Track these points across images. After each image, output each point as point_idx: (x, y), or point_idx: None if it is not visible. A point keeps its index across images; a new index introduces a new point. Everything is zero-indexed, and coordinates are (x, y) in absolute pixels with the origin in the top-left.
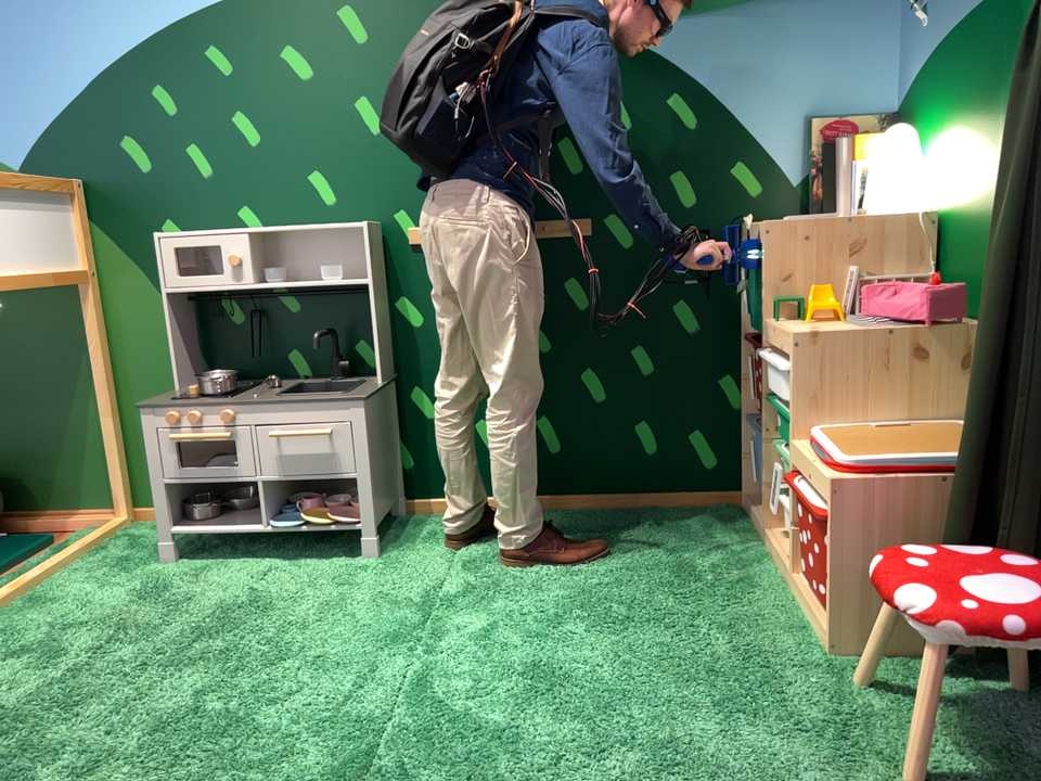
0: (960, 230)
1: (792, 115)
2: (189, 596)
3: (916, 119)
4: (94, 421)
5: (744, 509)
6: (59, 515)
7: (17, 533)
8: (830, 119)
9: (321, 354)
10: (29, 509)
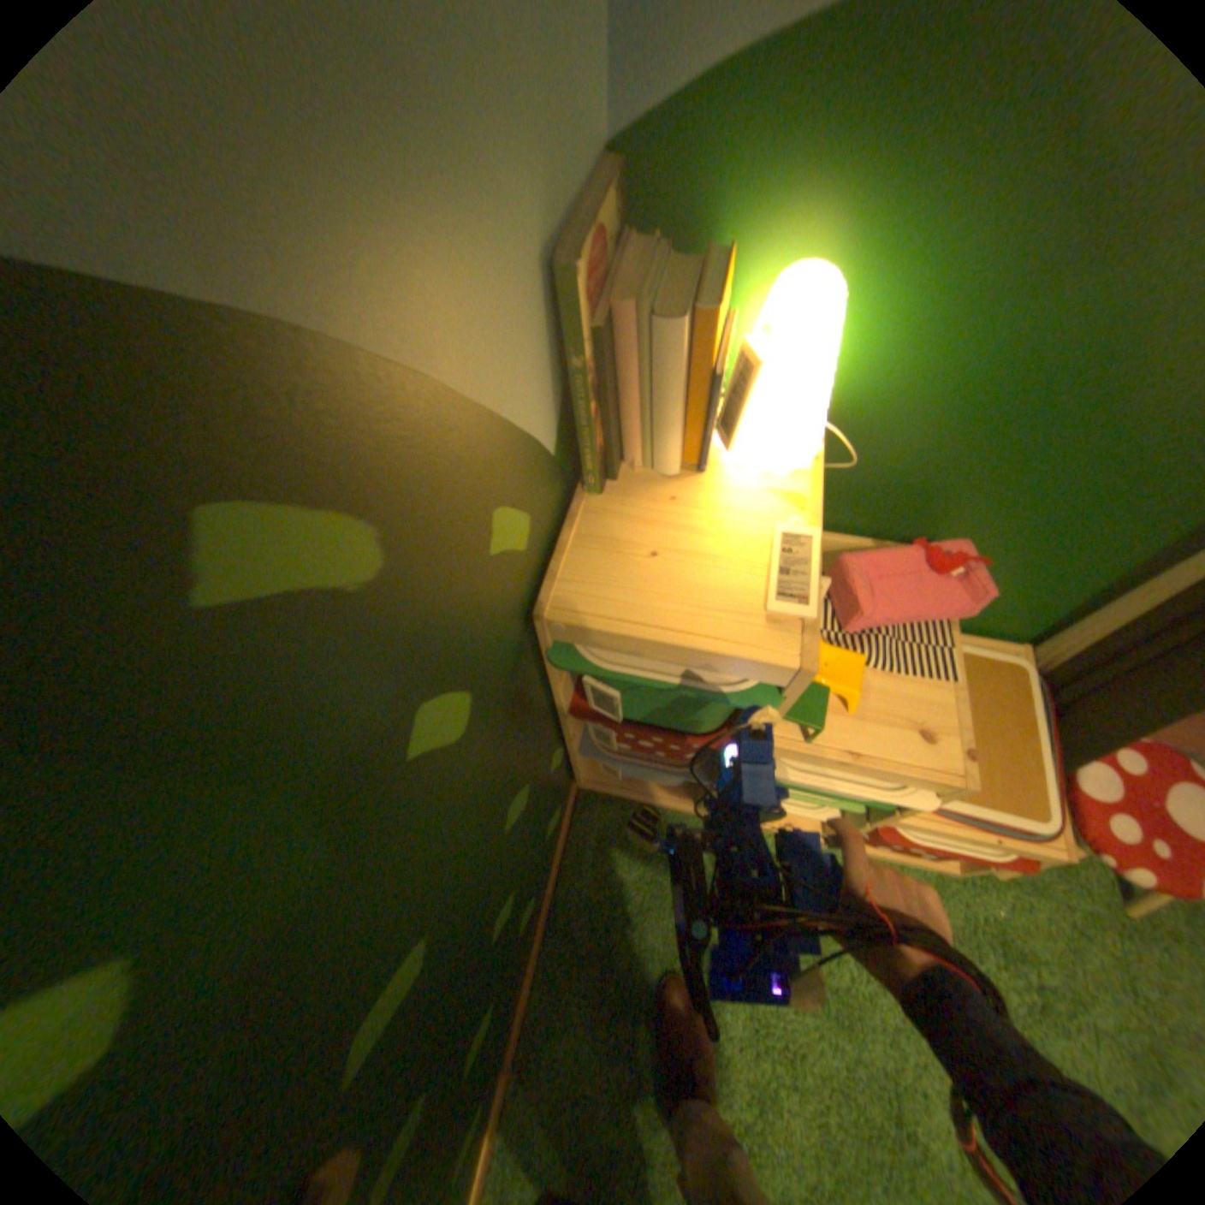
0: (883, 440)
1: (541, 264)
2: None
3: (744, 198)
4: None
5: (598, 791)
6: None
7: None
8: (600, 238)
9: None
10: None
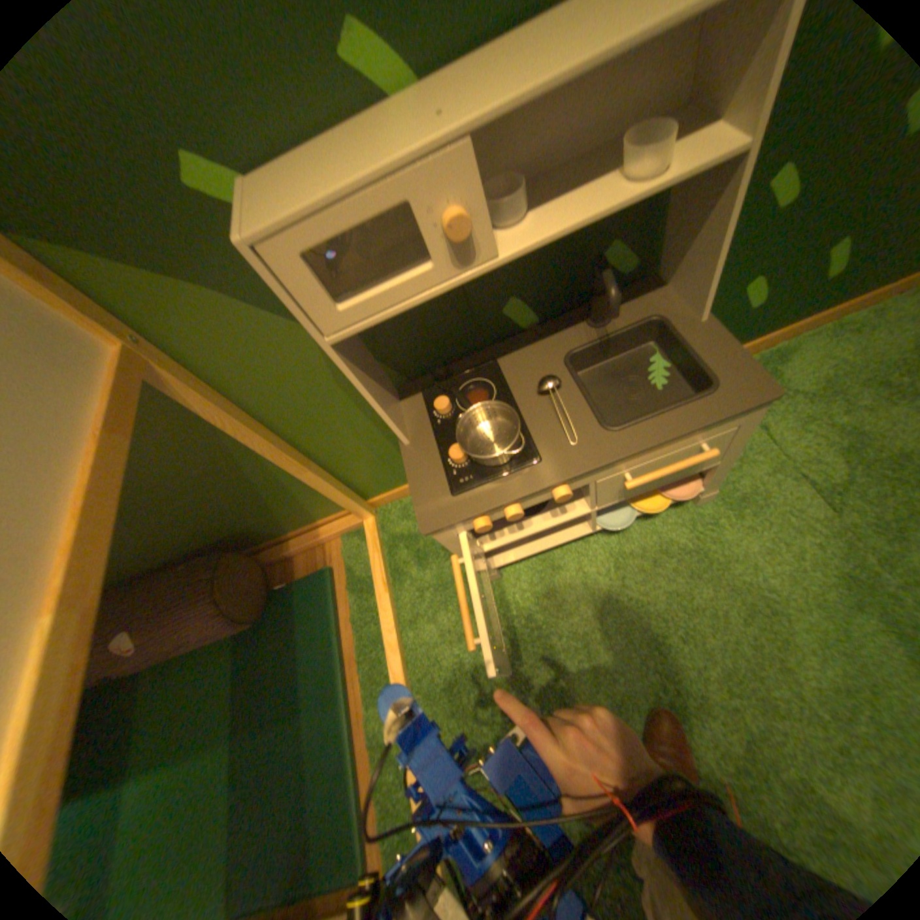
0: None
1: None
2: (576, 630)
3: None
4: (282, 470)
5: None
6: (301, 532)
7: (281, 563)
8: None
9: (555, 285)
10: (270, 539)
